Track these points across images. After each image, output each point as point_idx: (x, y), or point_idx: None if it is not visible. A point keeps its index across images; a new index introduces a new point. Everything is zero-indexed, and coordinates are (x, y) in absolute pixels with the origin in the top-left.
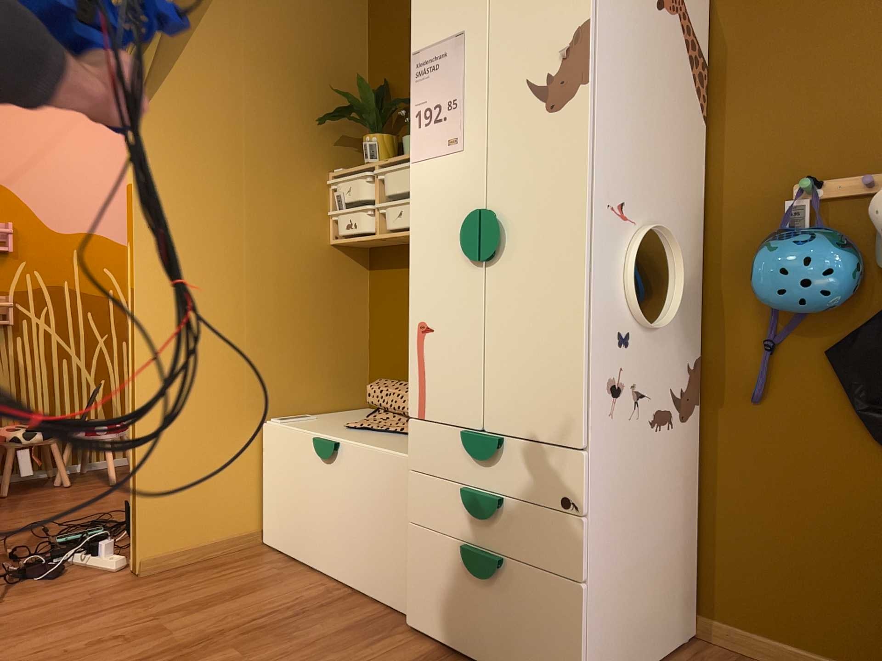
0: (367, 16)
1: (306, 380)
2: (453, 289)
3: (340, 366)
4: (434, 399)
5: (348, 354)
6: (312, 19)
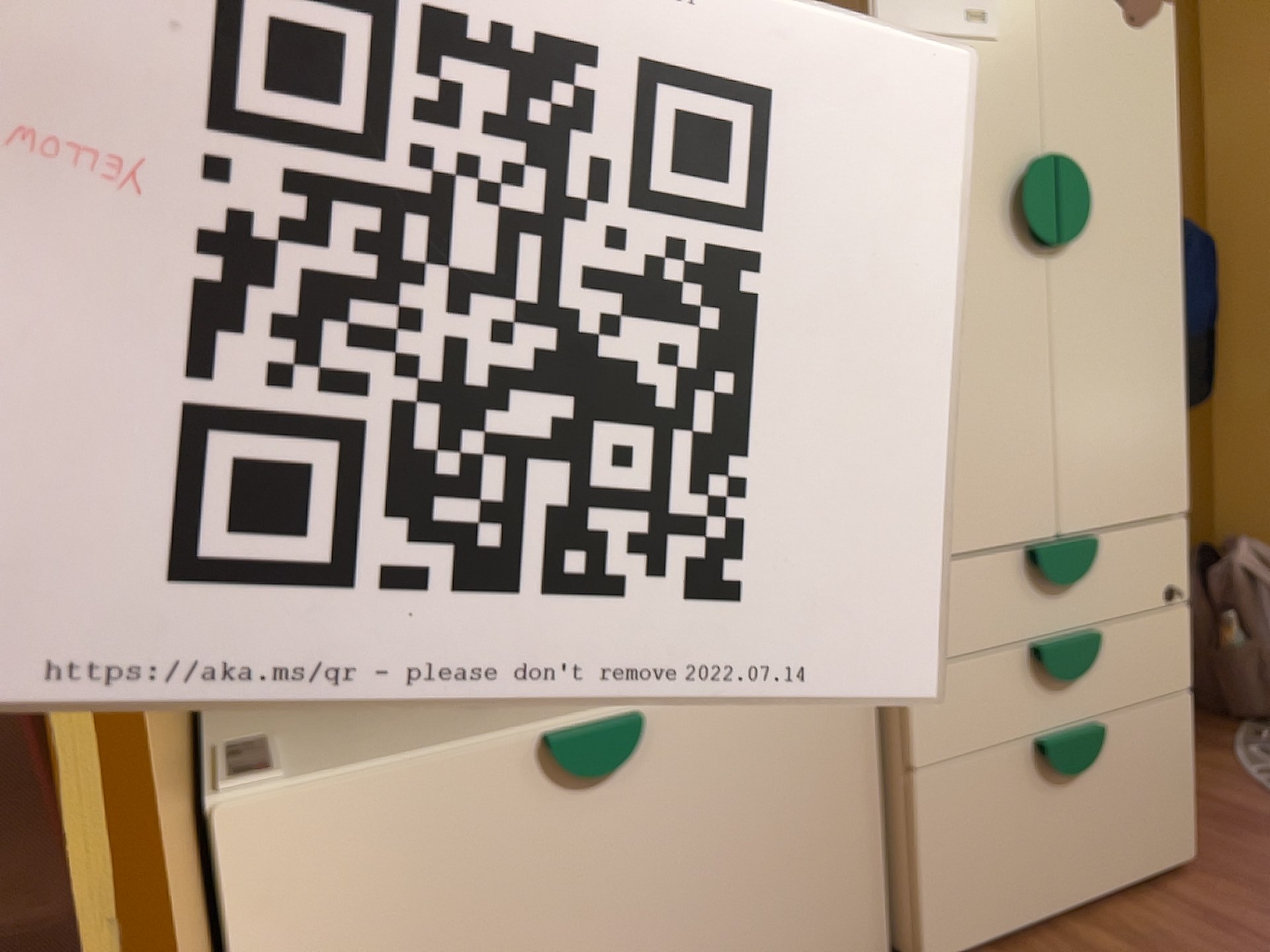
0: None
1: None
2: (995, 298)
3: None
4: (966, 511)
5: None
6: None
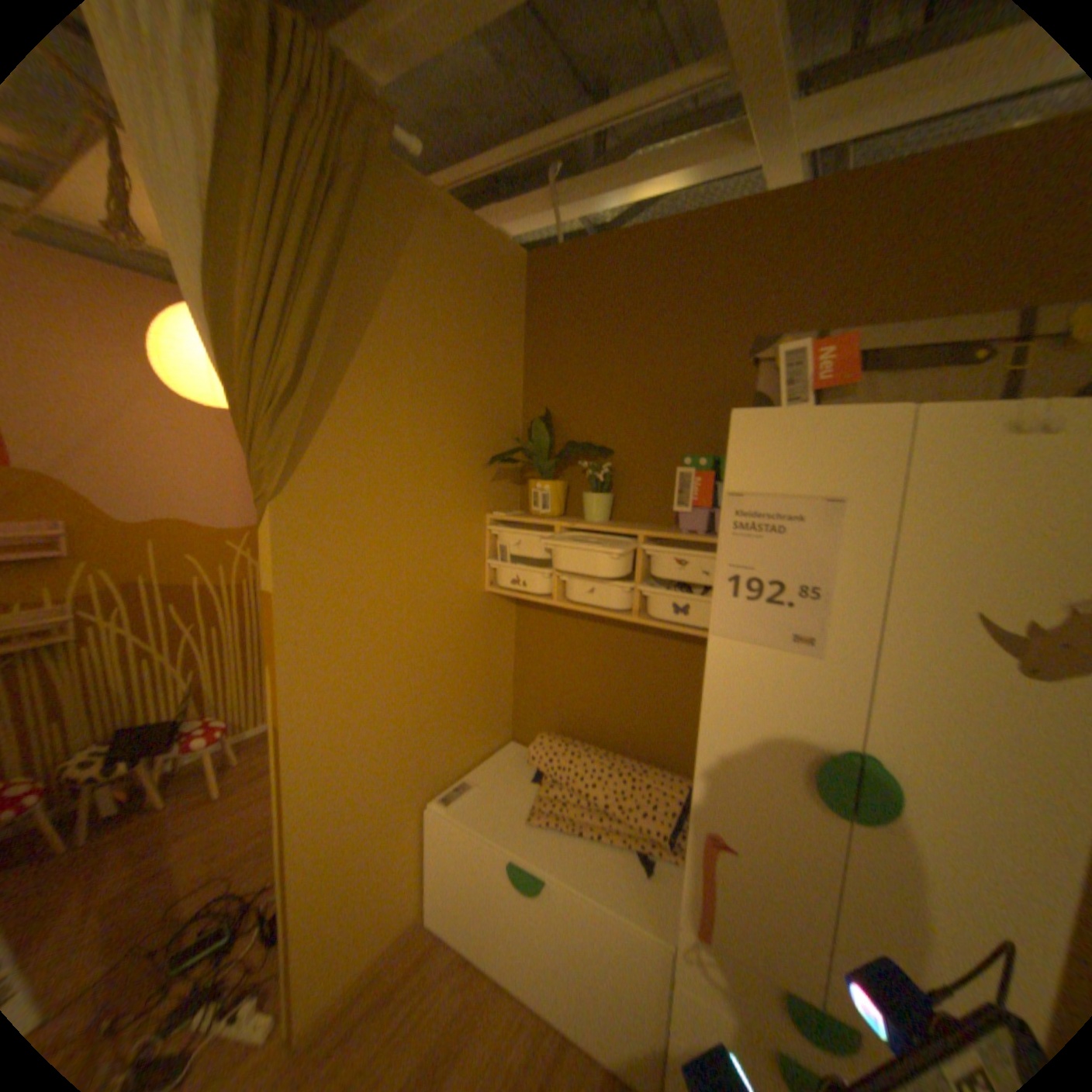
0: (525, 328)
1: (465, 740)
2: (786, 823)
3: (494, 710)
4: (735, 931)
5: (500, 696)
6: (476, 336)
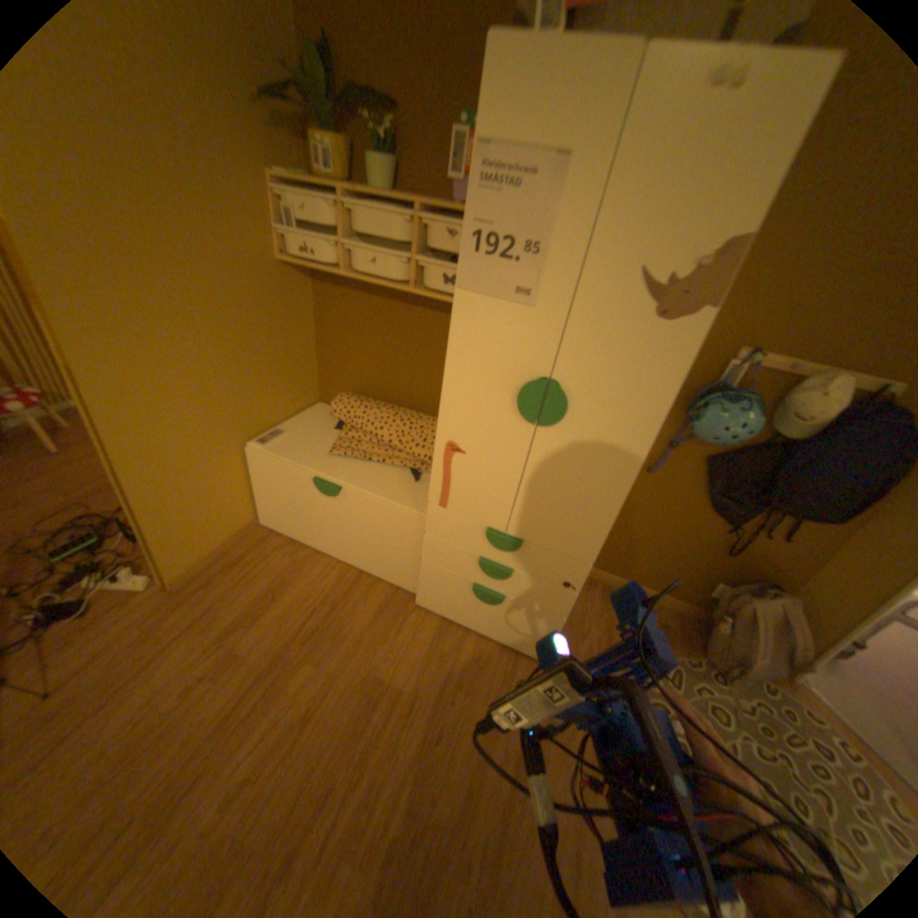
0: None
1: (274, 399)
2: (495, 431)
3: (299, 377)
4: (459, 499)
5: (303, 365)
6: None
